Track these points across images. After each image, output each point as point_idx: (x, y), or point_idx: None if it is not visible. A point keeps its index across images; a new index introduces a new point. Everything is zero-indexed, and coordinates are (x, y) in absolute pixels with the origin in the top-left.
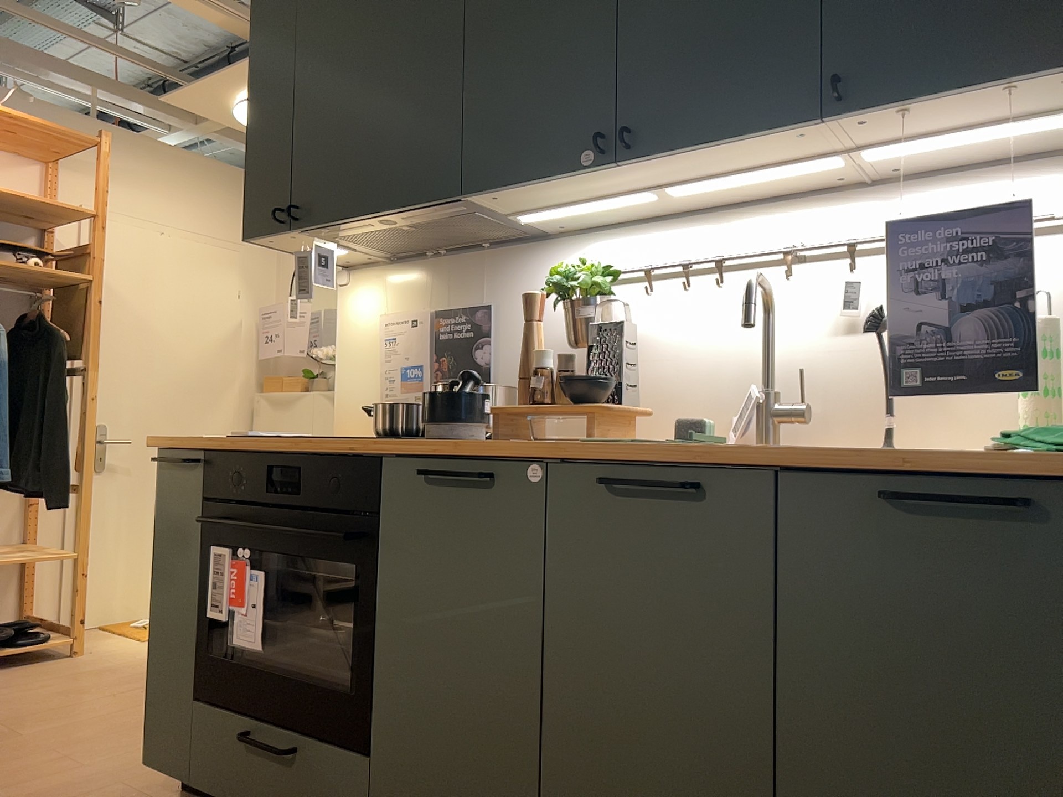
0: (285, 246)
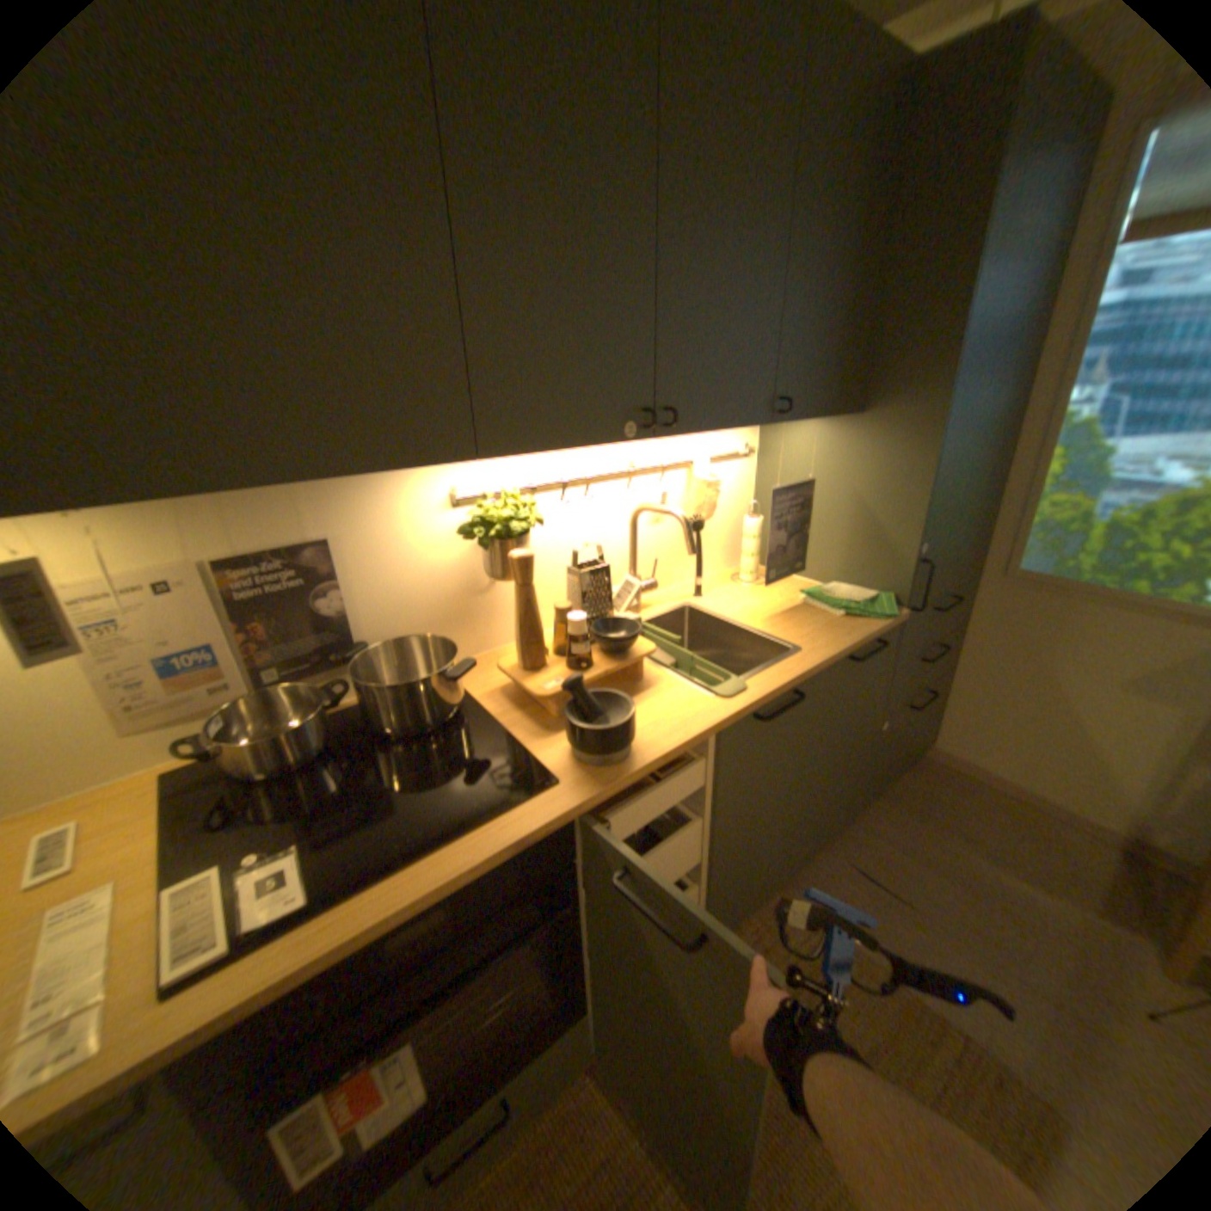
0: None
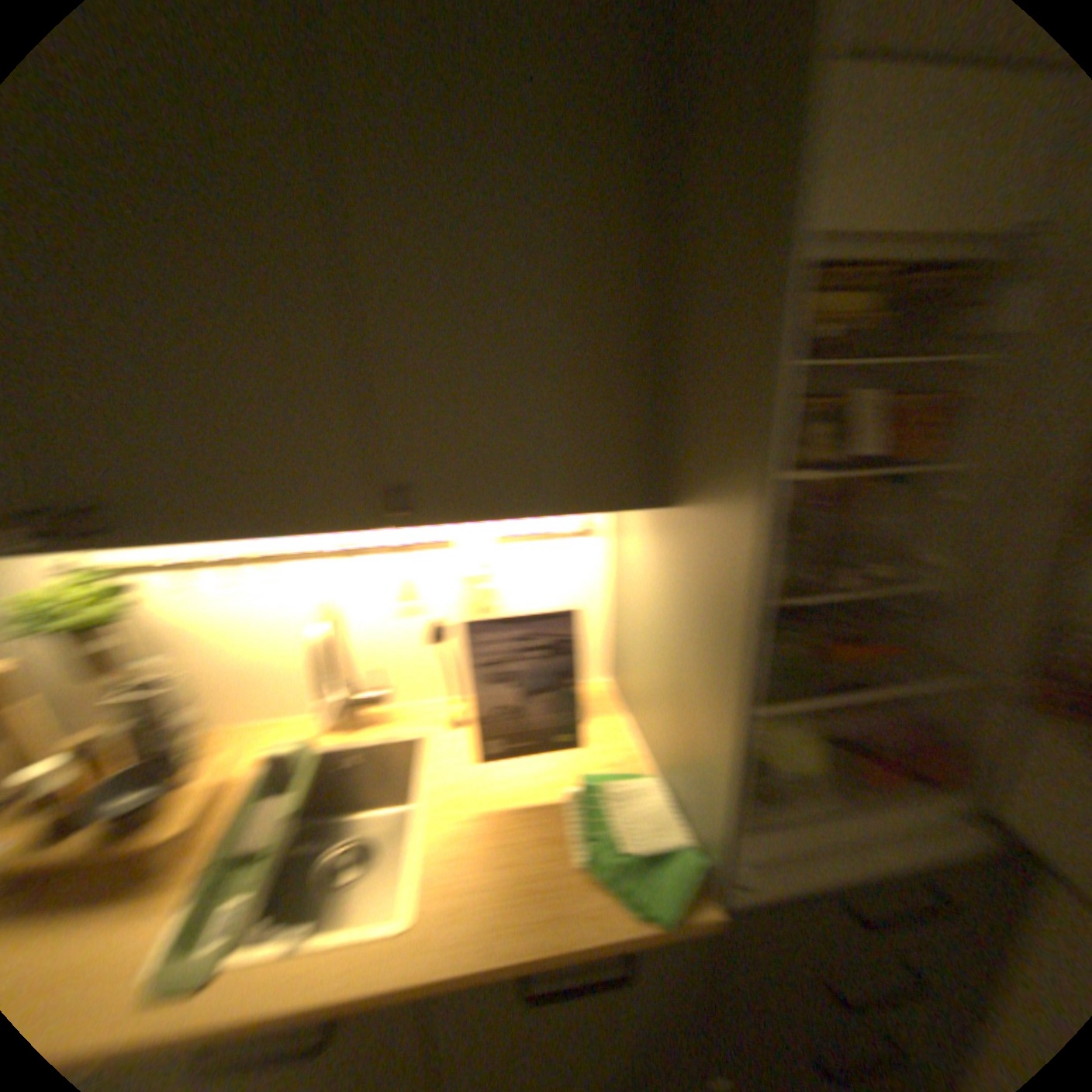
0: None
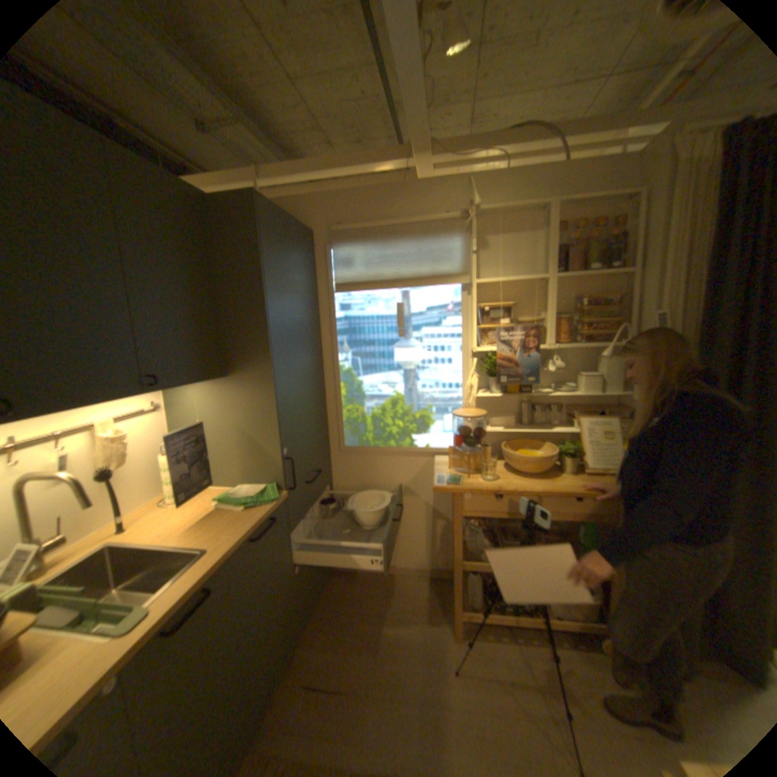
0: None
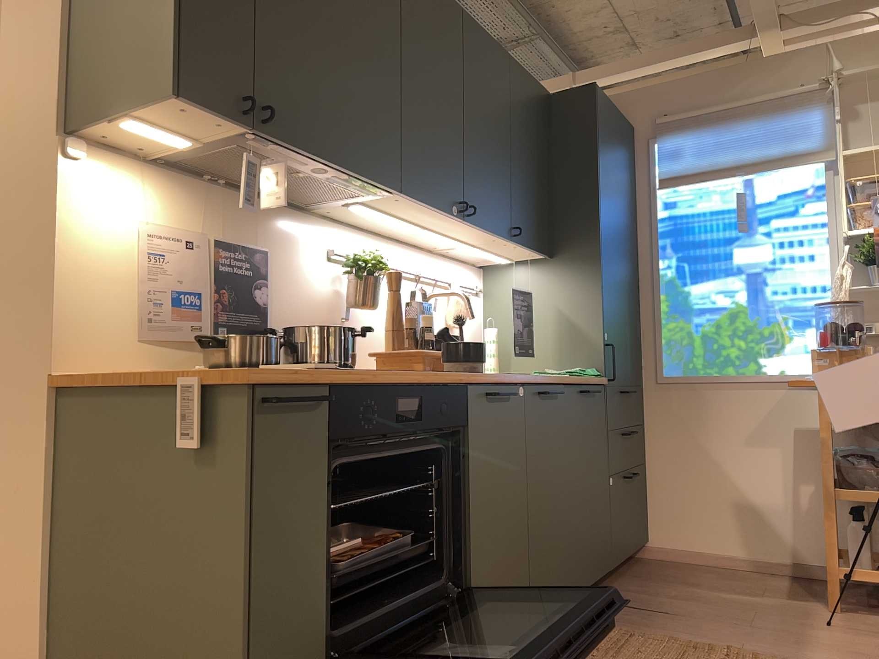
0: (165, 114)
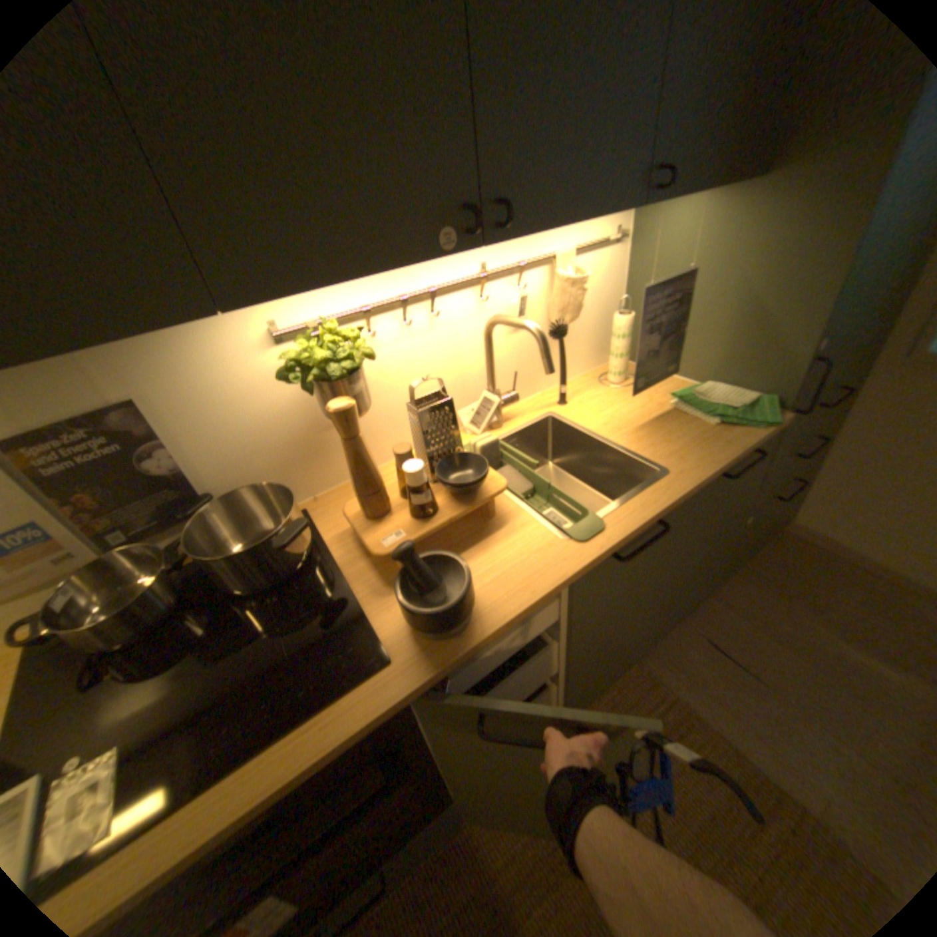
0: None
